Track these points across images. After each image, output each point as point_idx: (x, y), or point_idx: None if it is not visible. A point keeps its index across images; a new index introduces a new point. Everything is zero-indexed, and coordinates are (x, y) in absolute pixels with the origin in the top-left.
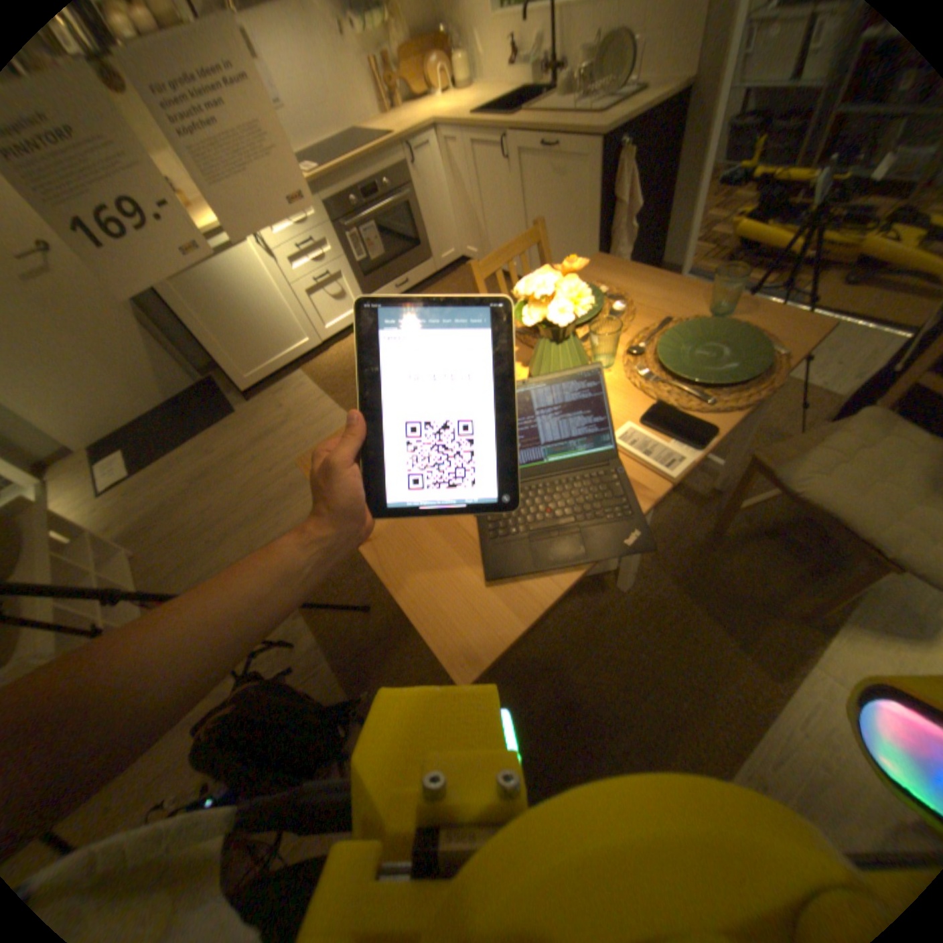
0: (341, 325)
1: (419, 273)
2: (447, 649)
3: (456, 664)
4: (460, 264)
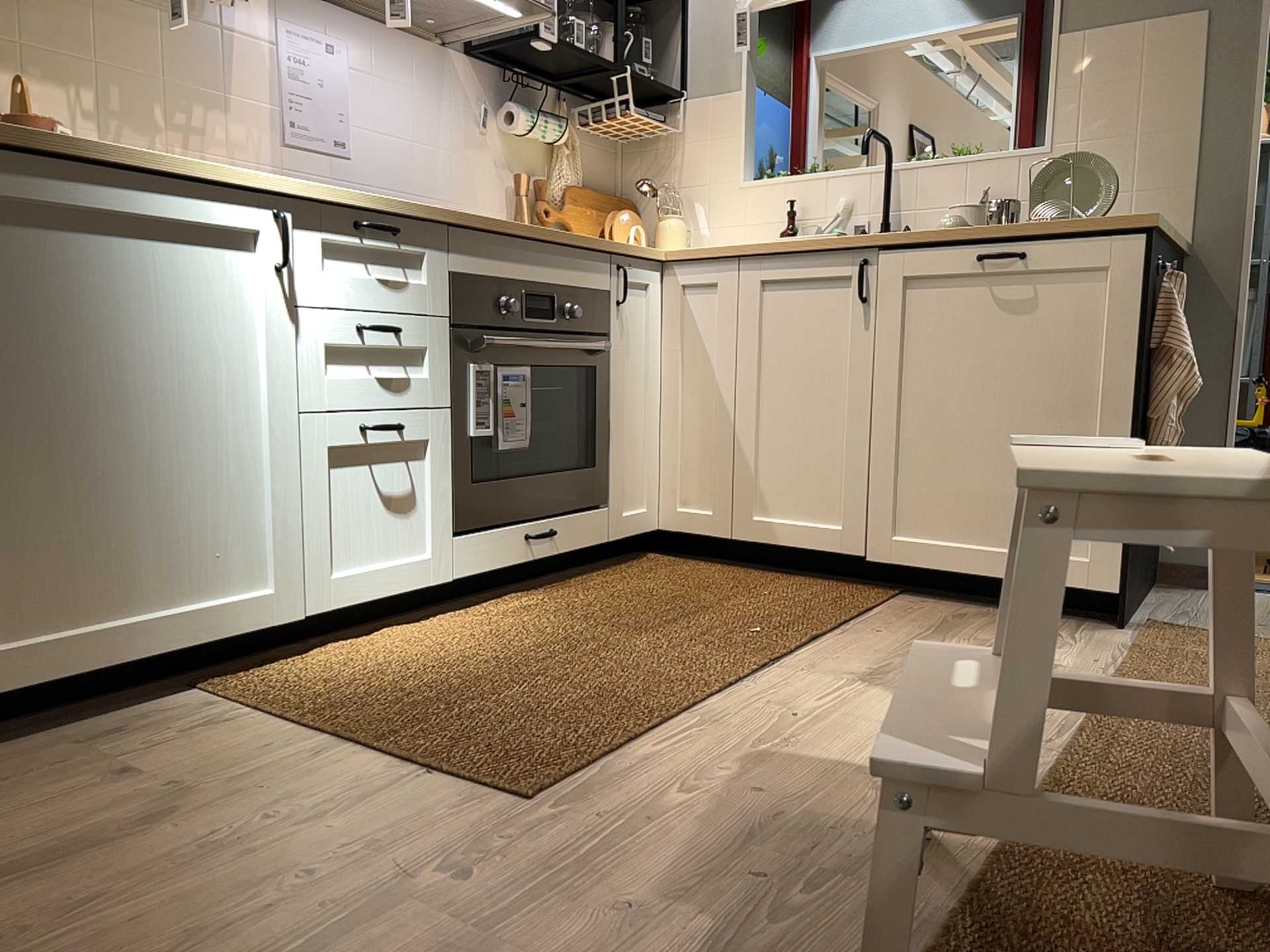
0: (370, 597)
1: (576, 533)
2: None
3: None
4: (641, 555)
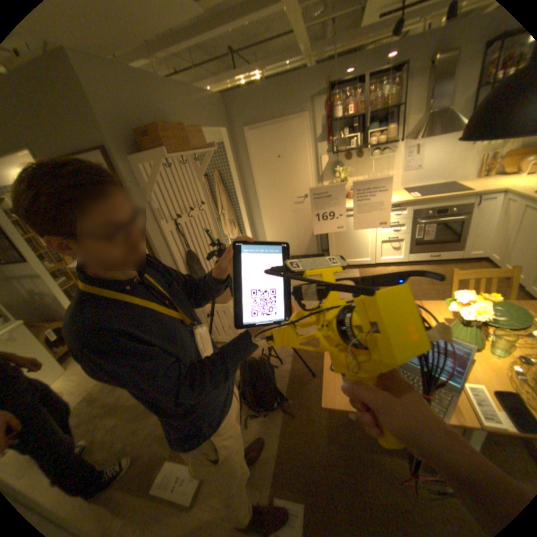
0: (389, 262)
1: (450, 256)
2: (328, 394)
3: (327, 400)
4: (484, 262)
